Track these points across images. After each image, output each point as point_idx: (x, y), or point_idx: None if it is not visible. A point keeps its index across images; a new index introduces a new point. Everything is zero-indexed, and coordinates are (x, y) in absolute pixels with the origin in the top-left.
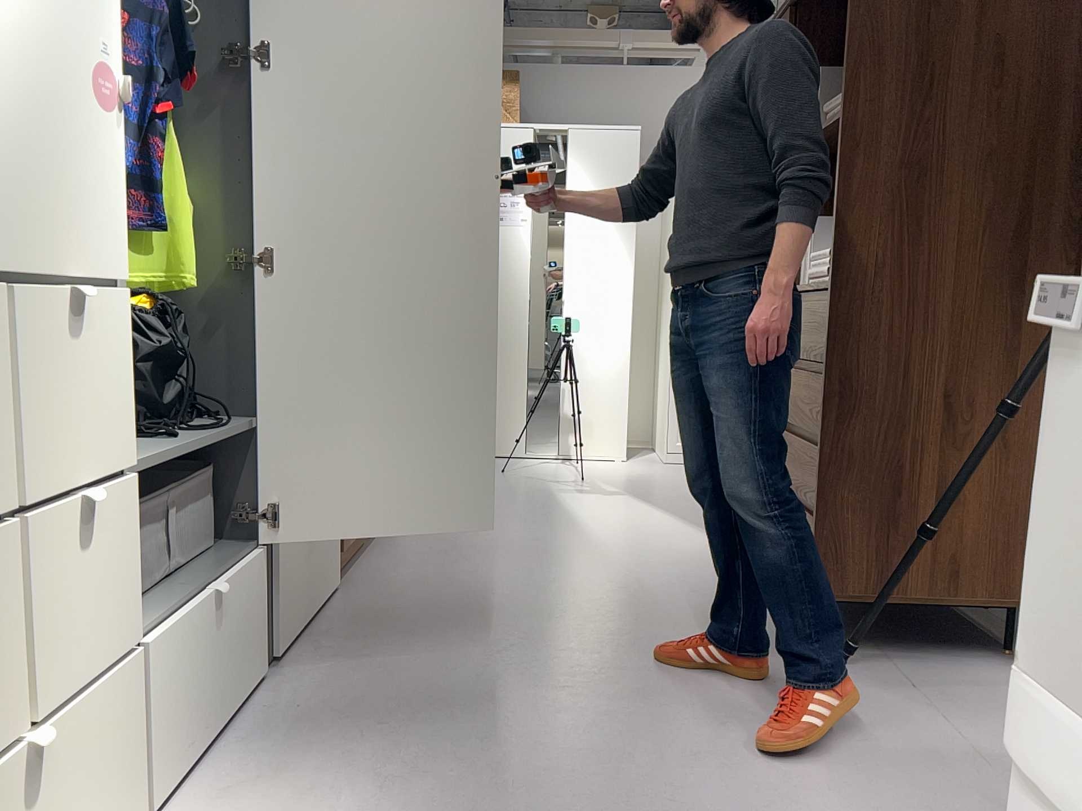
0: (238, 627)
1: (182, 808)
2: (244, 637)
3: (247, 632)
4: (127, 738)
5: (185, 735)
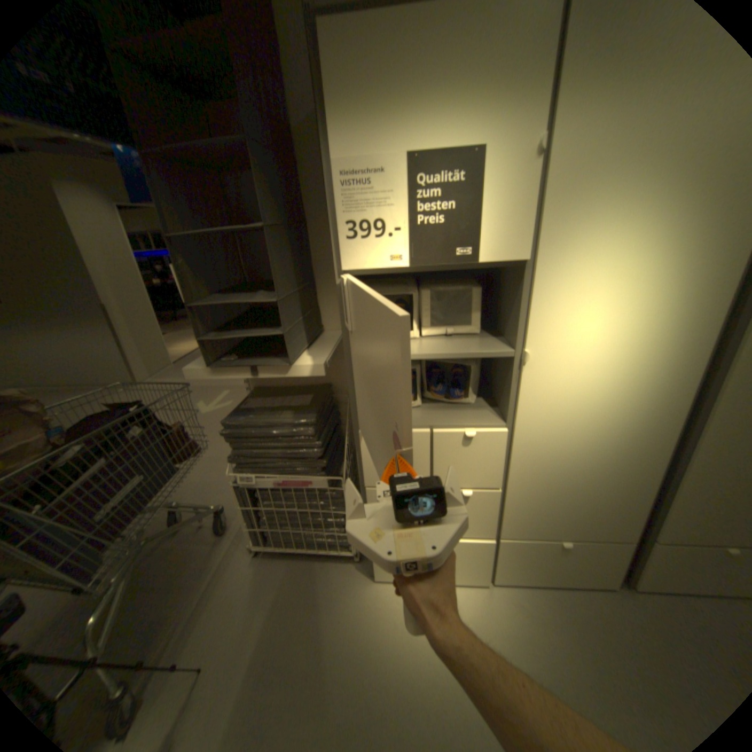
0: (592, 564)
1: (511, 594)
2: (596, 570)
3: (601, 569)
4: (486, 560)
5: (526, 576)
